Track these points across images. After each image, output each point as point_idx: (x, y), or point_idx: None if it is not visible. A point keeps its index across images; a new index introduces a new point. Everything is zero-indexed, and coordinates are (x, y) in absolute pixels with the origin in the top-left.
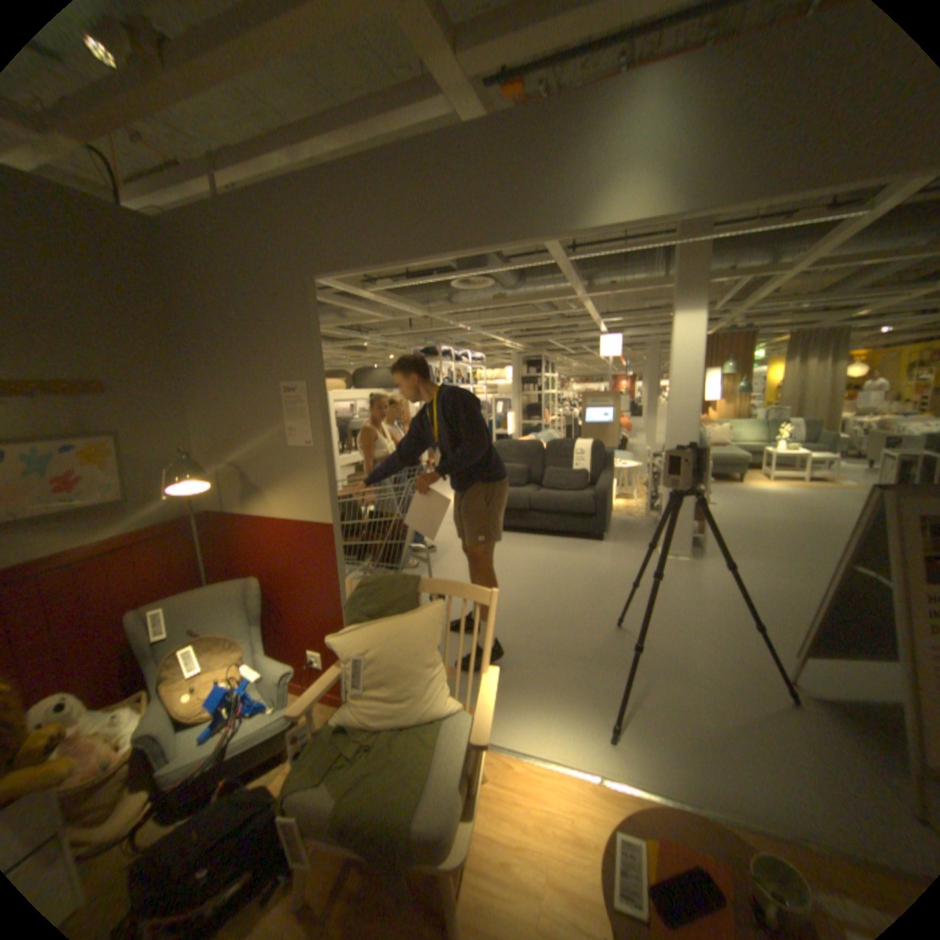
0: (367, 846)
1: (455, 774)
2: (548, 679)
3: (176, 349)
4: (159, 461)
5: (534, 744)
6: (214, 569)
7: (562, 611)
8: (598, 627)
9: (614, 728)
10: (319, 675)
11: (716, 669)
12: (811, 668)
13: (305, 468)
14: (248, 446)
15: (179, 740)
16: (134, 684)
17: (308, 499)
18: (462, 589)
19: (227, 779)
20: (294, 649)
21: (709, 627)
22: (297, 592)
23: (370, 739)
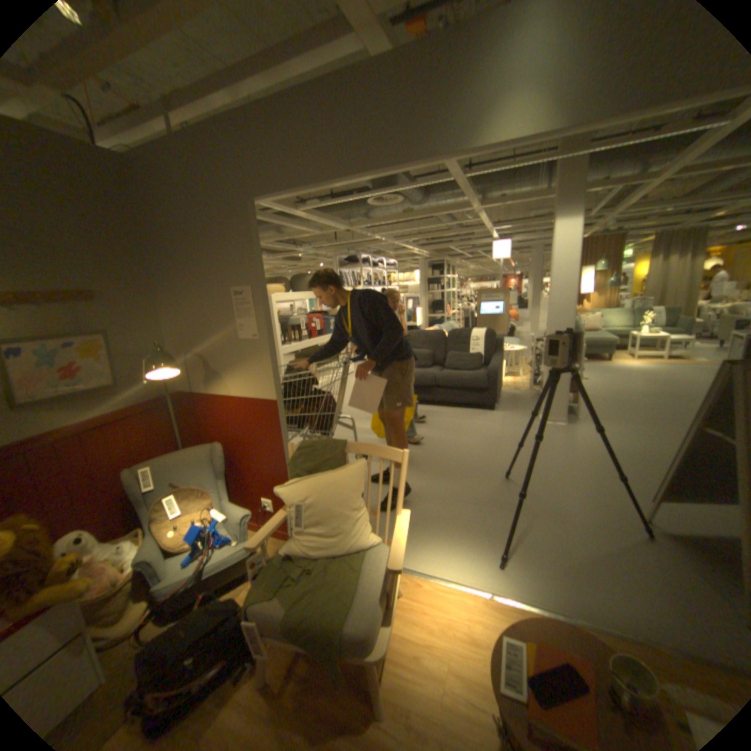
0: (310, 644)
1: (377, 591)
2: (450, 519)
3: (147, 263)
4: (140, 353)
5: (438, 568)
6: (187, 436)
7: (461, 466)
8: (490, 479)
9: (502, 556)
10: (271, 516)
11: (585, 510)
12: (664, 510)
13: (253, 356)
14: (208, 340)
15: (168, 565)
16: (132, 523)
17: (257, 381)
18: (380, 450)
19: (205, 593)
20: (252, 497)
21: (580, 477)
22: (251, 453)
23: (311, 564)
